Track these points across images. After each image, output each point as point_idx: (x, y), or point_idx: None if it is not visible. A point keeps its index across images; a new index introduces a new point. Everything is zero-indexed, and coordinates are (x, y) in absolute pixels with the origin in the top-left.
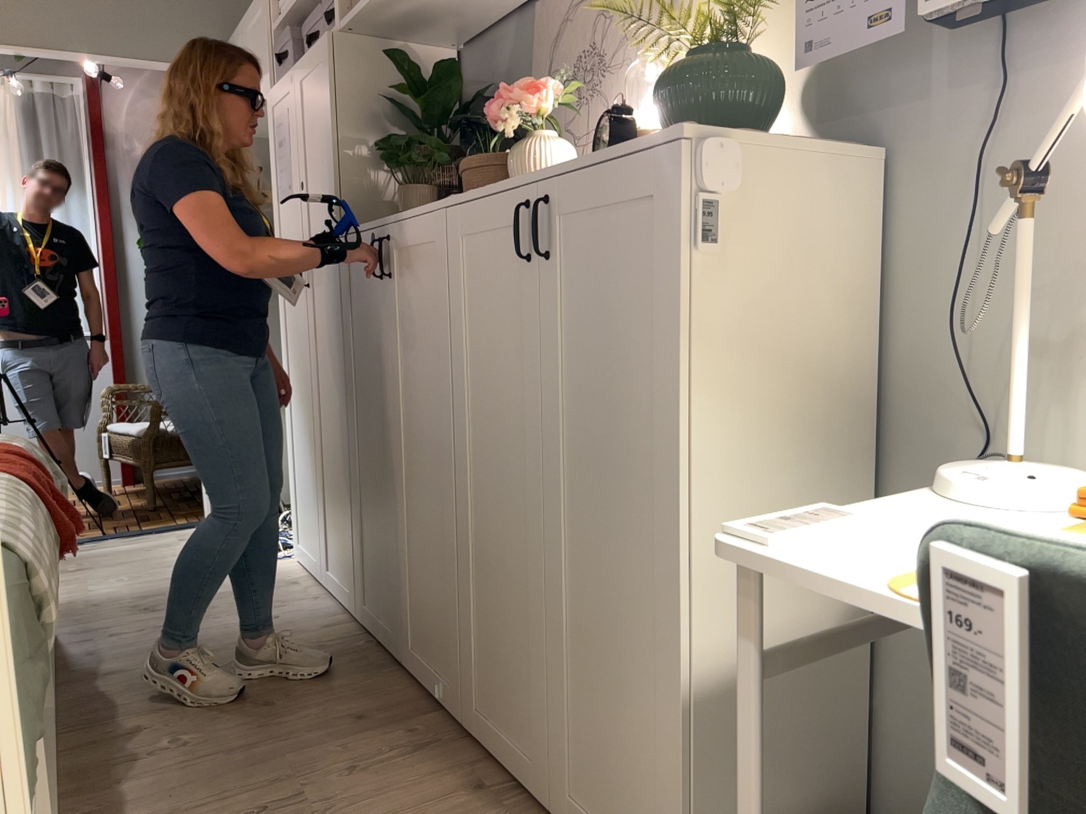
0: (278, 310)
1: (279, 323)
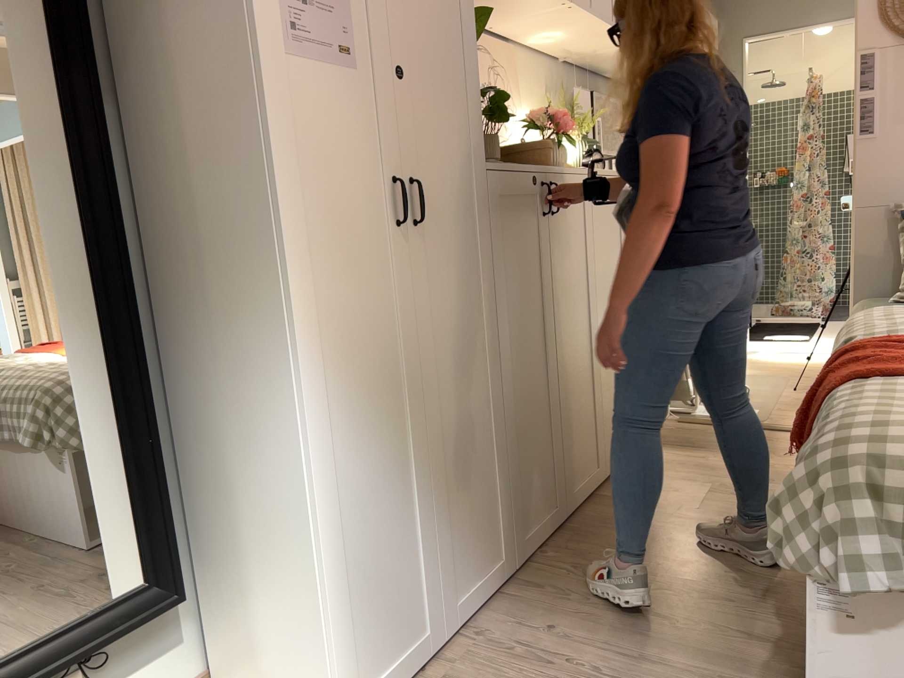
0: (282, 275)
1: (285, 303)
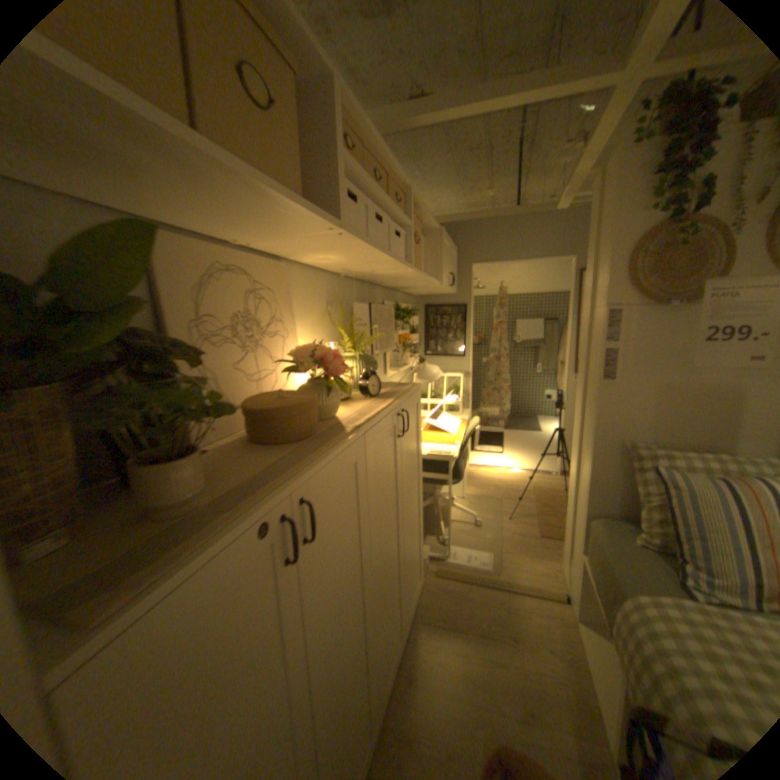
0: None
1: None
